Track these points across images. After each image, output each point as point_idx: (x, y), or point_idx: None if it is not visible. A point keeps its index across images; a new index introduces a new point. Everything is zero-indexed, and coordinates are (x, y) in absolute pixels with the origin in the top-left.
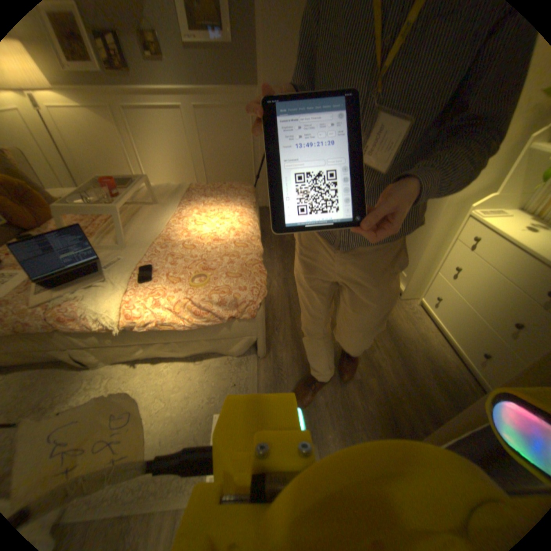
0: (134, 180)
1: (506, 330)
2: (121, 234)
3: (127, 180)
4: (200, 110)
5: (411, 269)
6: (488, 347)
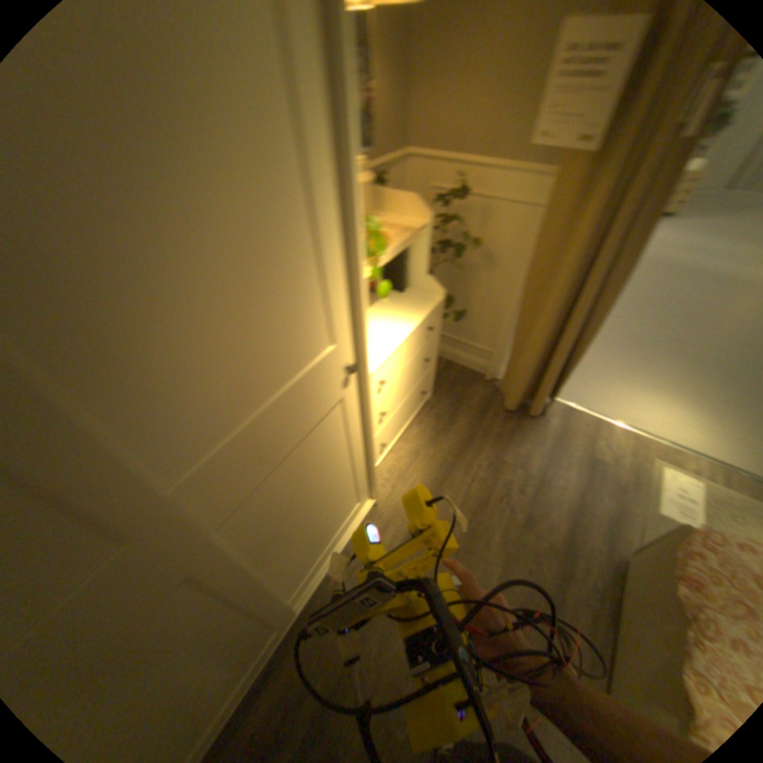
0: None
1: (420, 374)
2: None
3: None
4: None
5: (360, 493)
6: (418, 393)
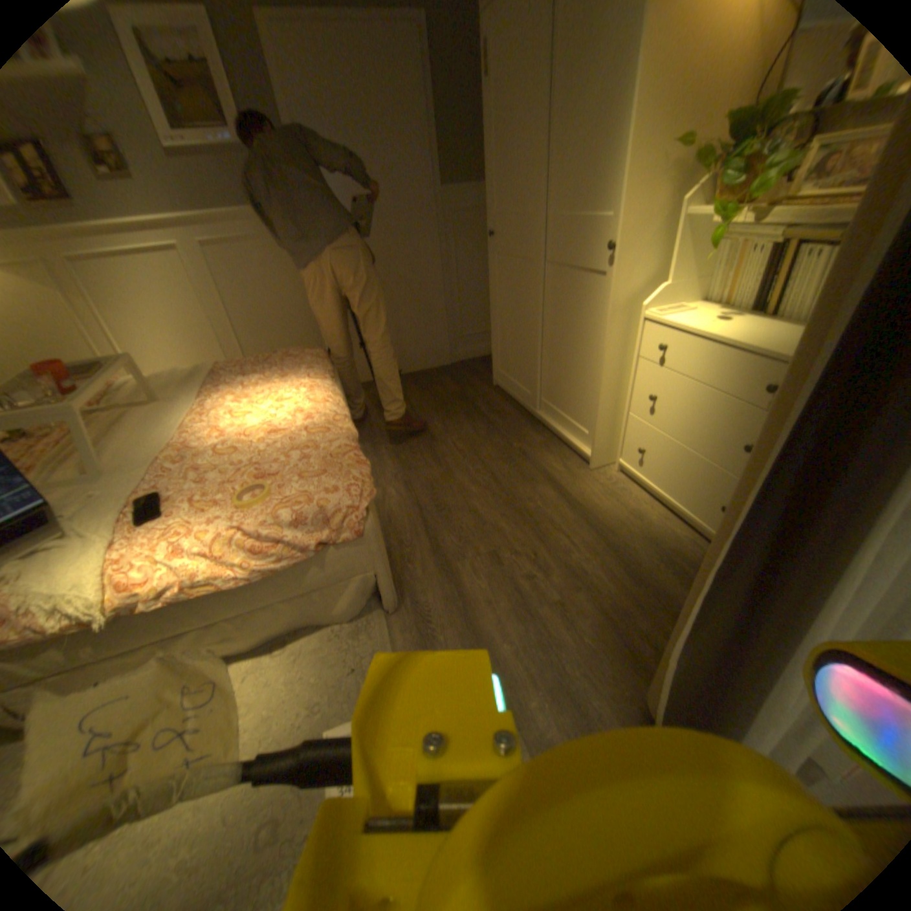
0: (105, 365)
1: (737, 461)
2: (90, 454)
3: (92, 365)
4: (213, 248)
5: (592, 420)
6: (724, 496)
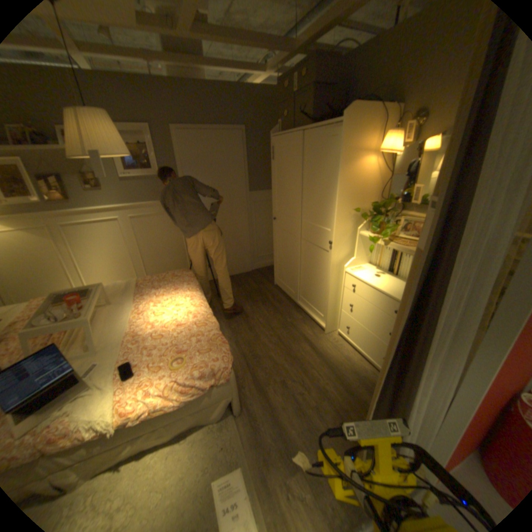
0: (91, 291)
1: (387, 338)
2: (91, 342)
3: (85, 292)
4: (136, 219)
5: (324, 311)
6: (383, 353)
